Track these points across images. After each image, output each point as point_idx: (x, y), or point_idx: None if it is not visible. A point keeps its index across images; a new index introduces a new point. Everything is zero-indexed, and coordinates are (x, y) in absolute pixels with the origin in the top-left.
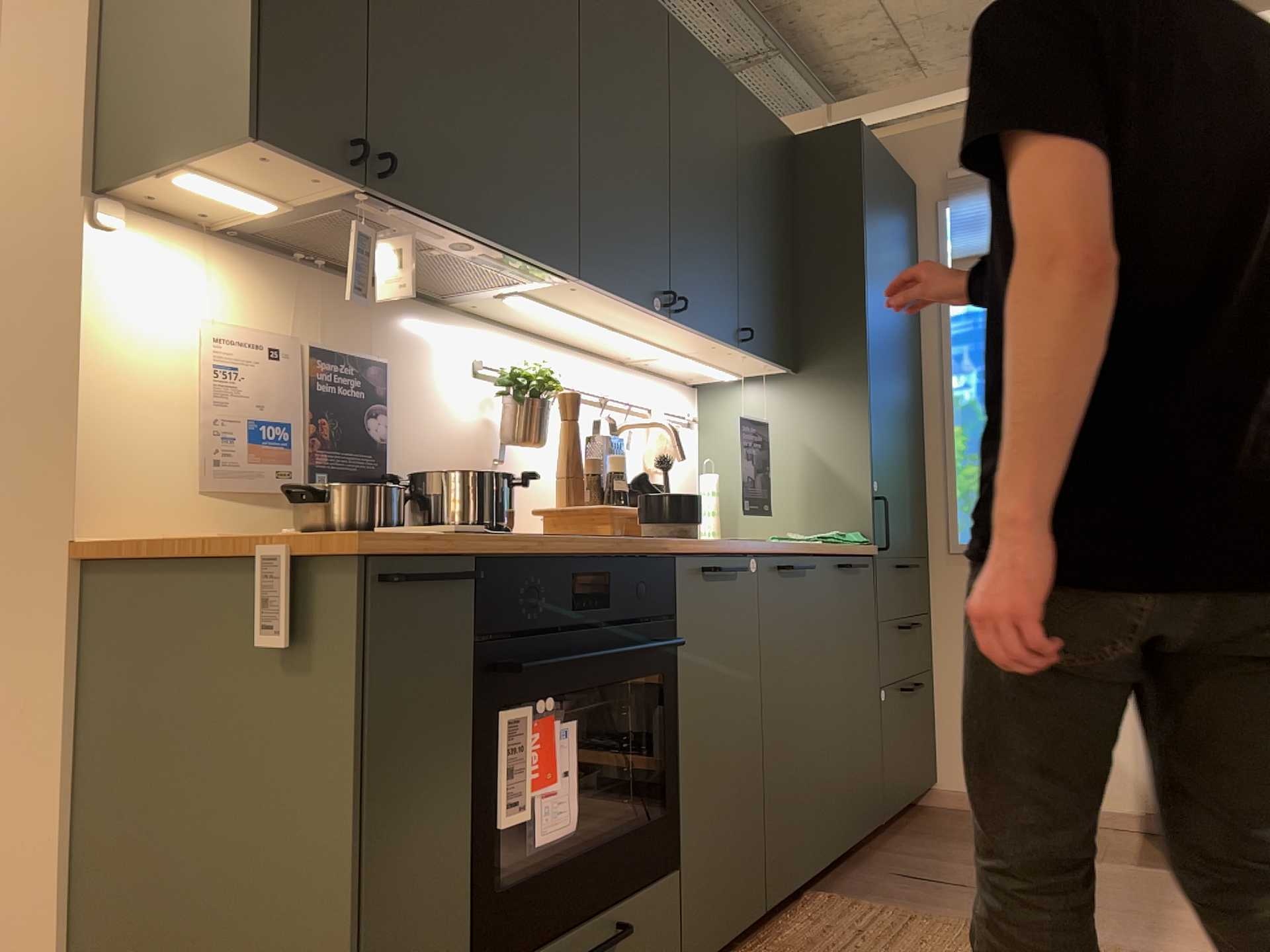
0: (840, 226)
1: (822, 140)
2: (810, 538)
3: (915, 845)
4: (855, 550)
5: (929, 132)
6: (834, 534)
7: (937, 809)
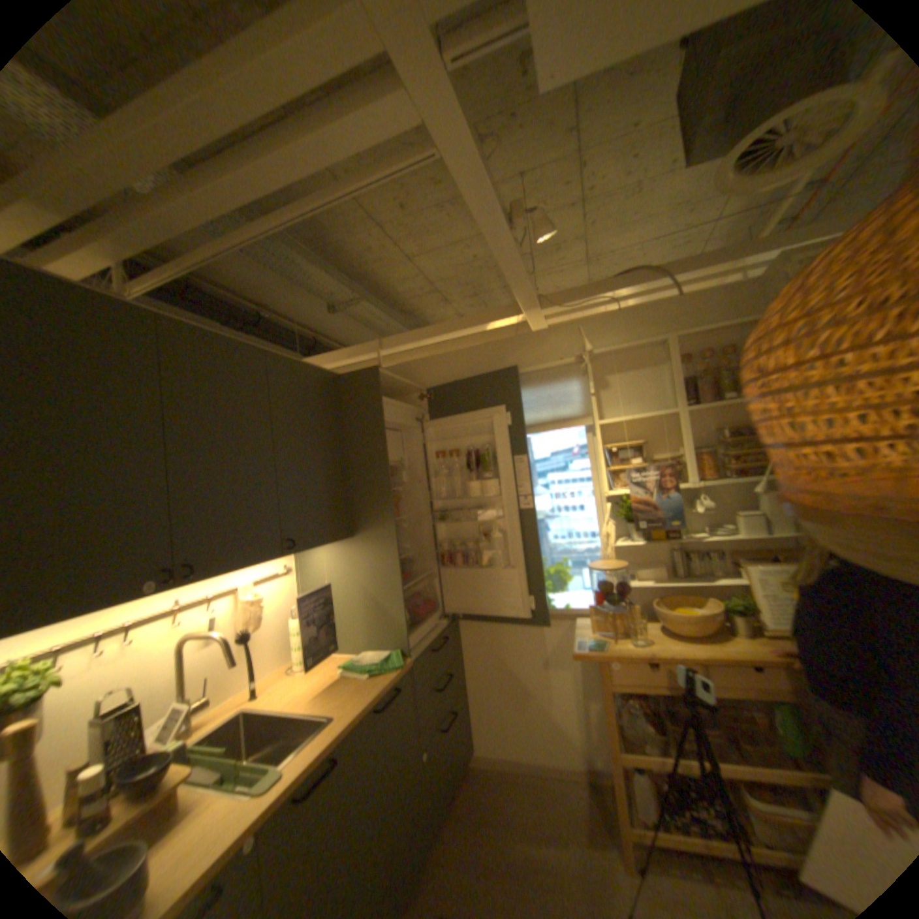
0: (371, 438)
1: (355, 378)
2: (362, 666)
3: (453, 848)
4: (390, 680)
5: (436, 357)
6: (379, 661)
7: (473, 773)
